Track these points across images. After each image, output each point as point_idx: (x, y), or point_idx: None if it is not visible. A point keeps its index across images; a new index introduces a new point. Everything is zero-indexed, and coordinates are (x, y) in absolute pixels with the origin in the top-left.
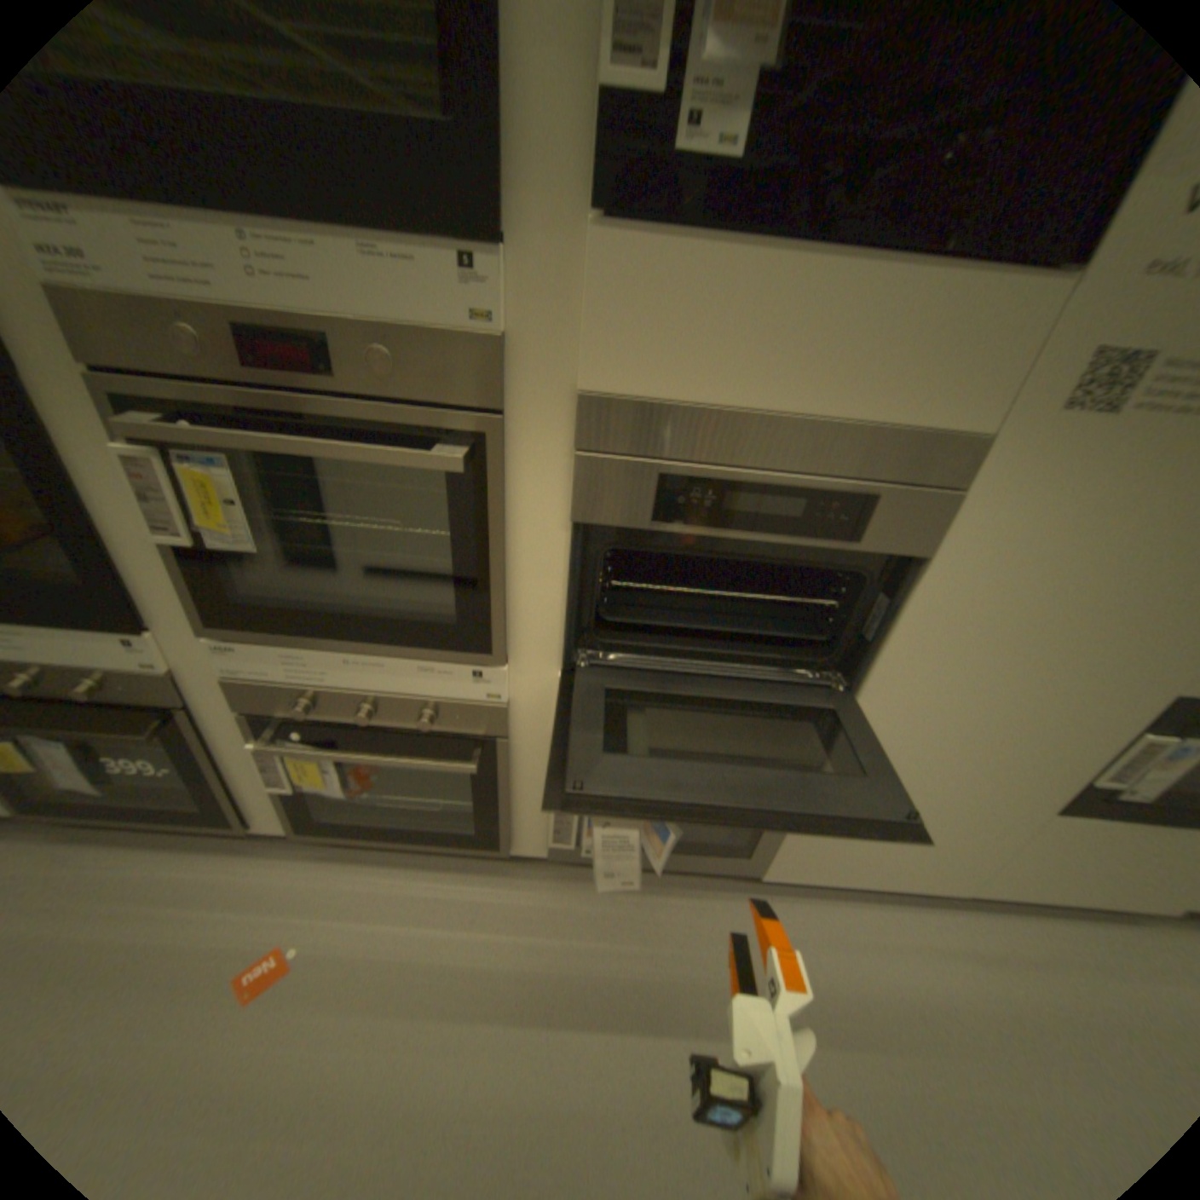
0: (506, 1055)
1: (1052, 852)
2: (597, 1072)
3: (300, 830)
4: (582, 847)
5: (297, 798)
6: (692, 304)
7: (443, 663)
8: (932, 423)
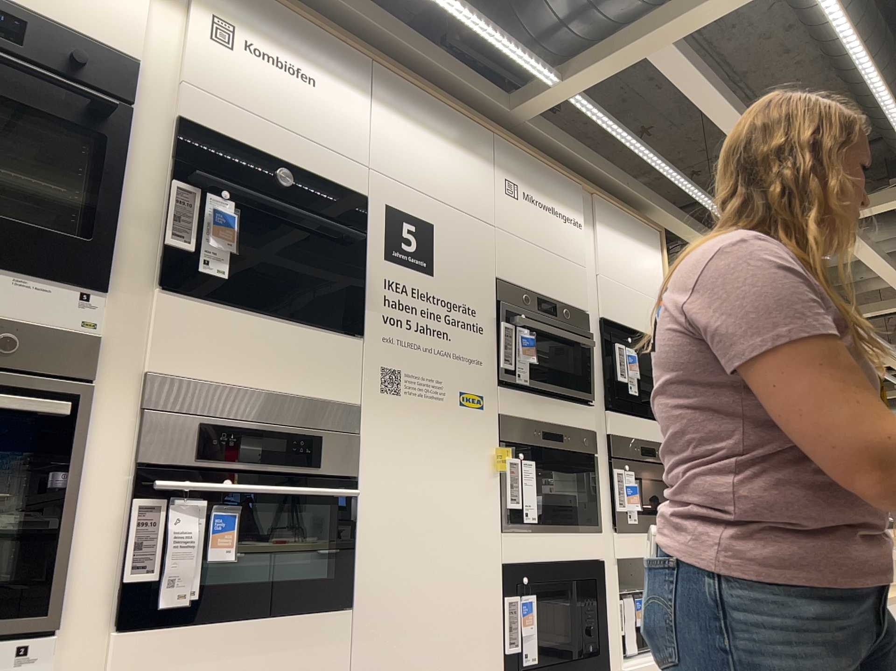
0: None
1: None
2: None
3: None
4: None
5: None
6: (211, 332)
7: None
8: (331, 404)
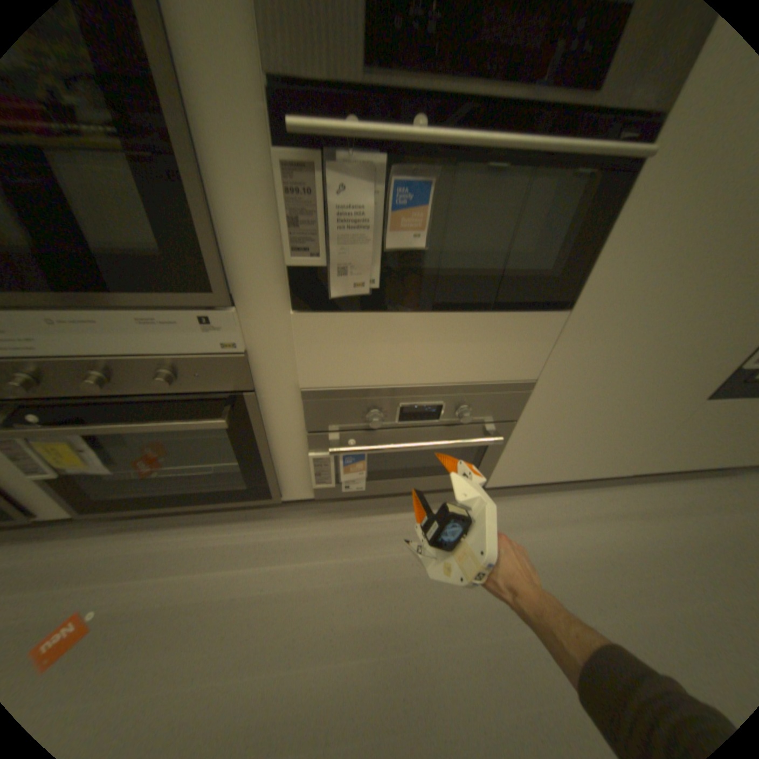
0: (297, 660)
1: (696, 429)
2: (376, 657)
3: (84, 509)
4: (341, 483)
5: (67, 481)
6: None
7: (163, 312)
8: None
